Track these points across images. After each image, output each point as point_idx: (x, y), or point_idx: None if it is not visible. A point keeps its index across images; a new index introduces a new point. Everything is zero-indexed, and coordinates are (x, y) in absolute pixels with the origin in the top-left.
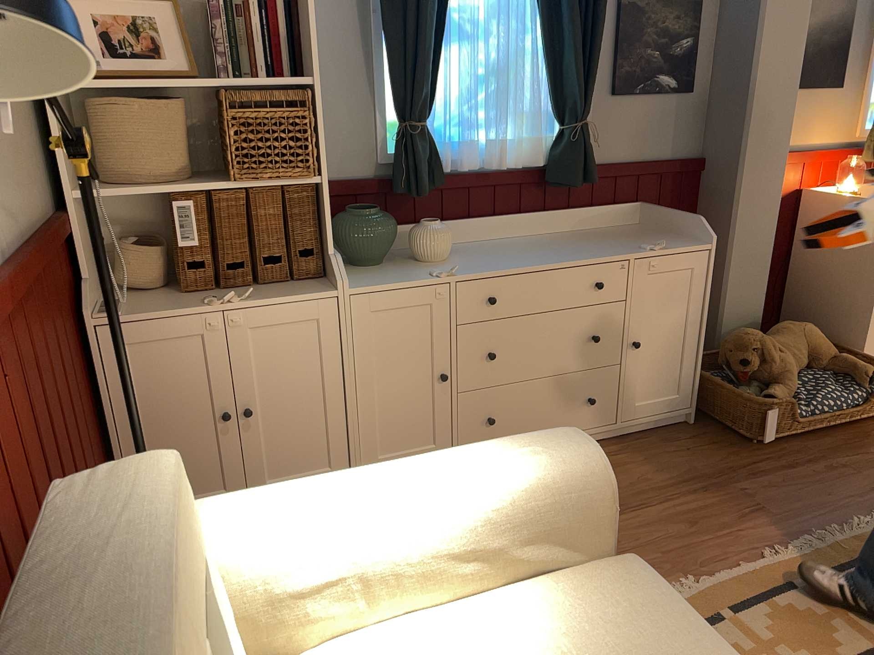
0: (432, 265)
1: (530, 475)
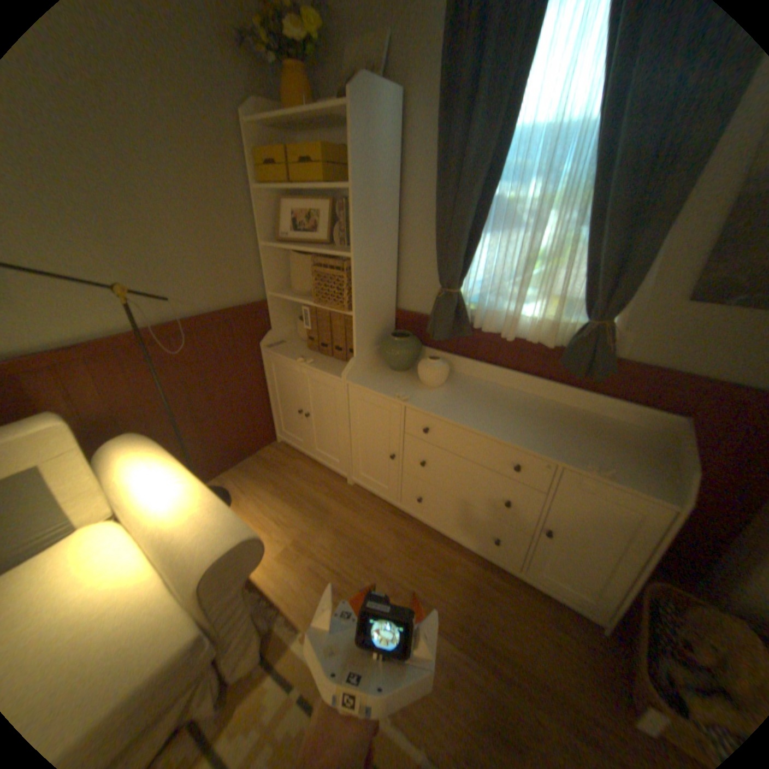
0: (418, 387)
1: (179, 539)
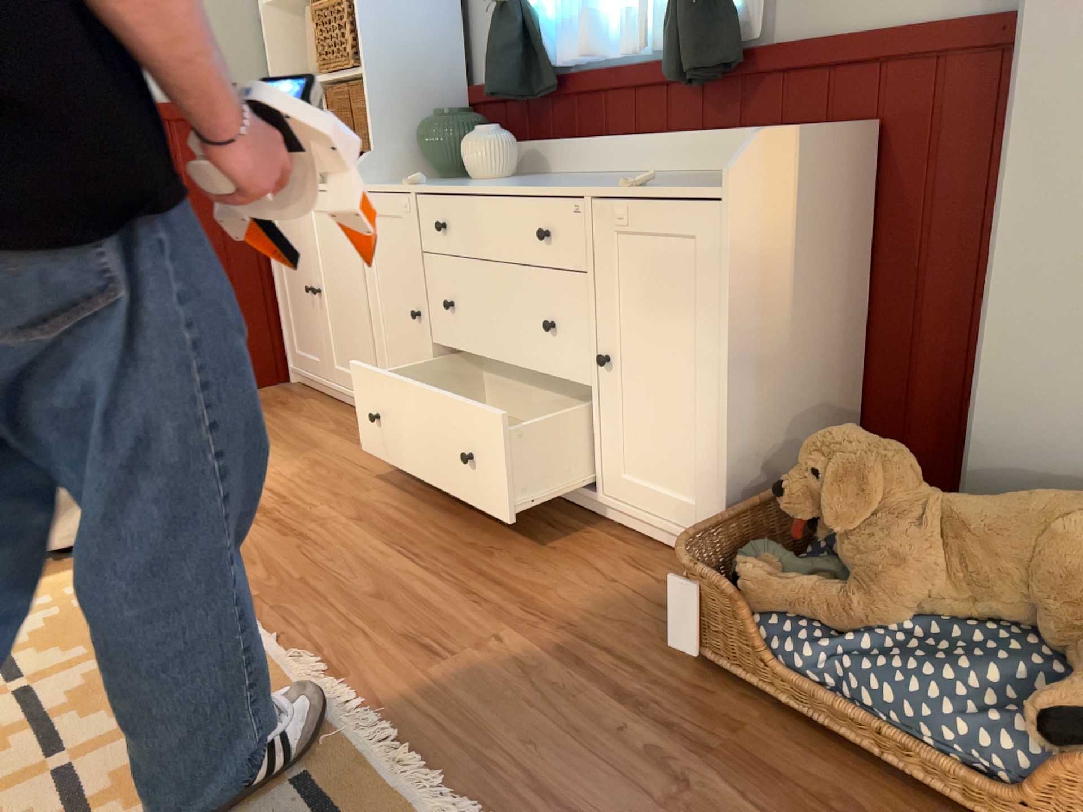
0: (455, 182)
1: None
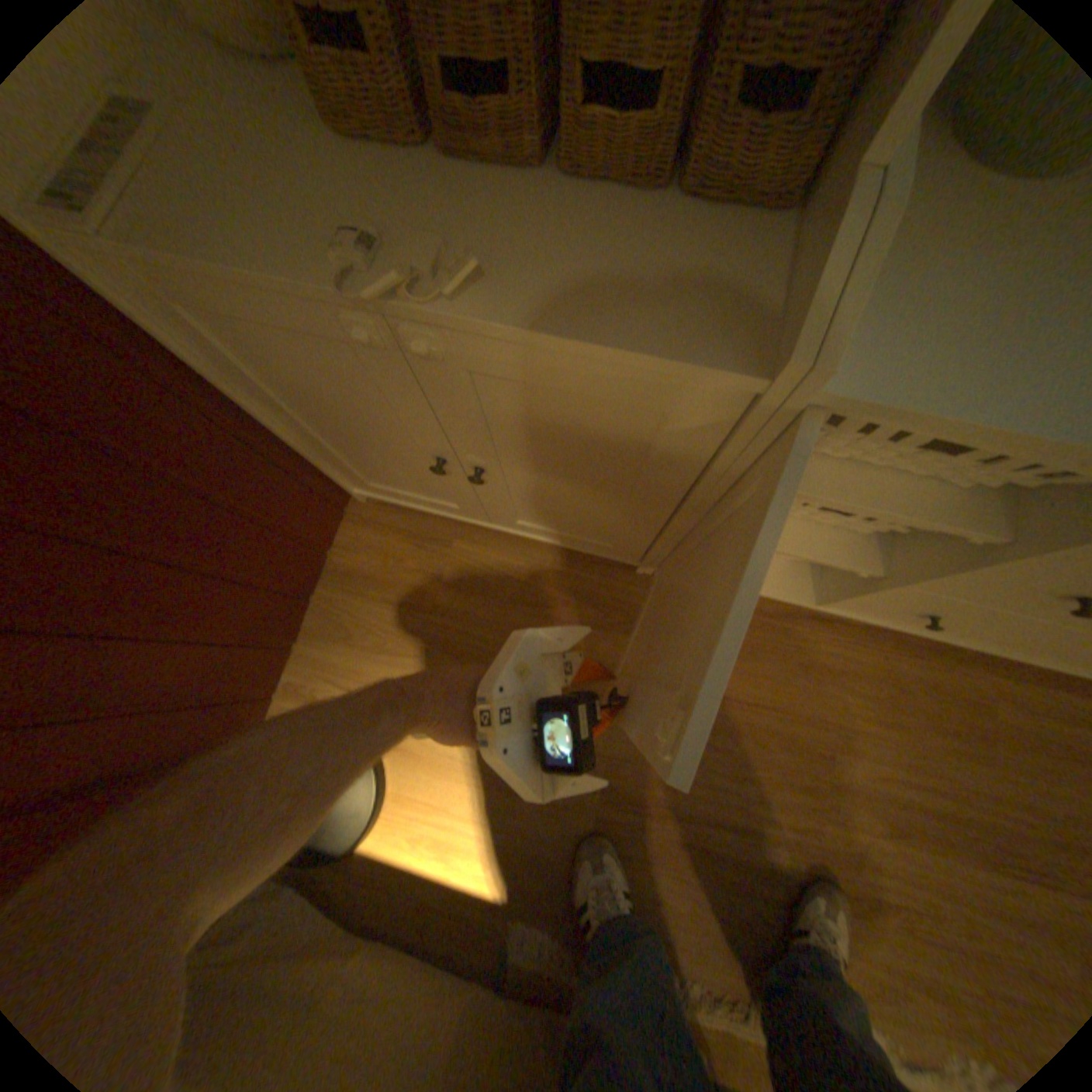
0: None
1: None
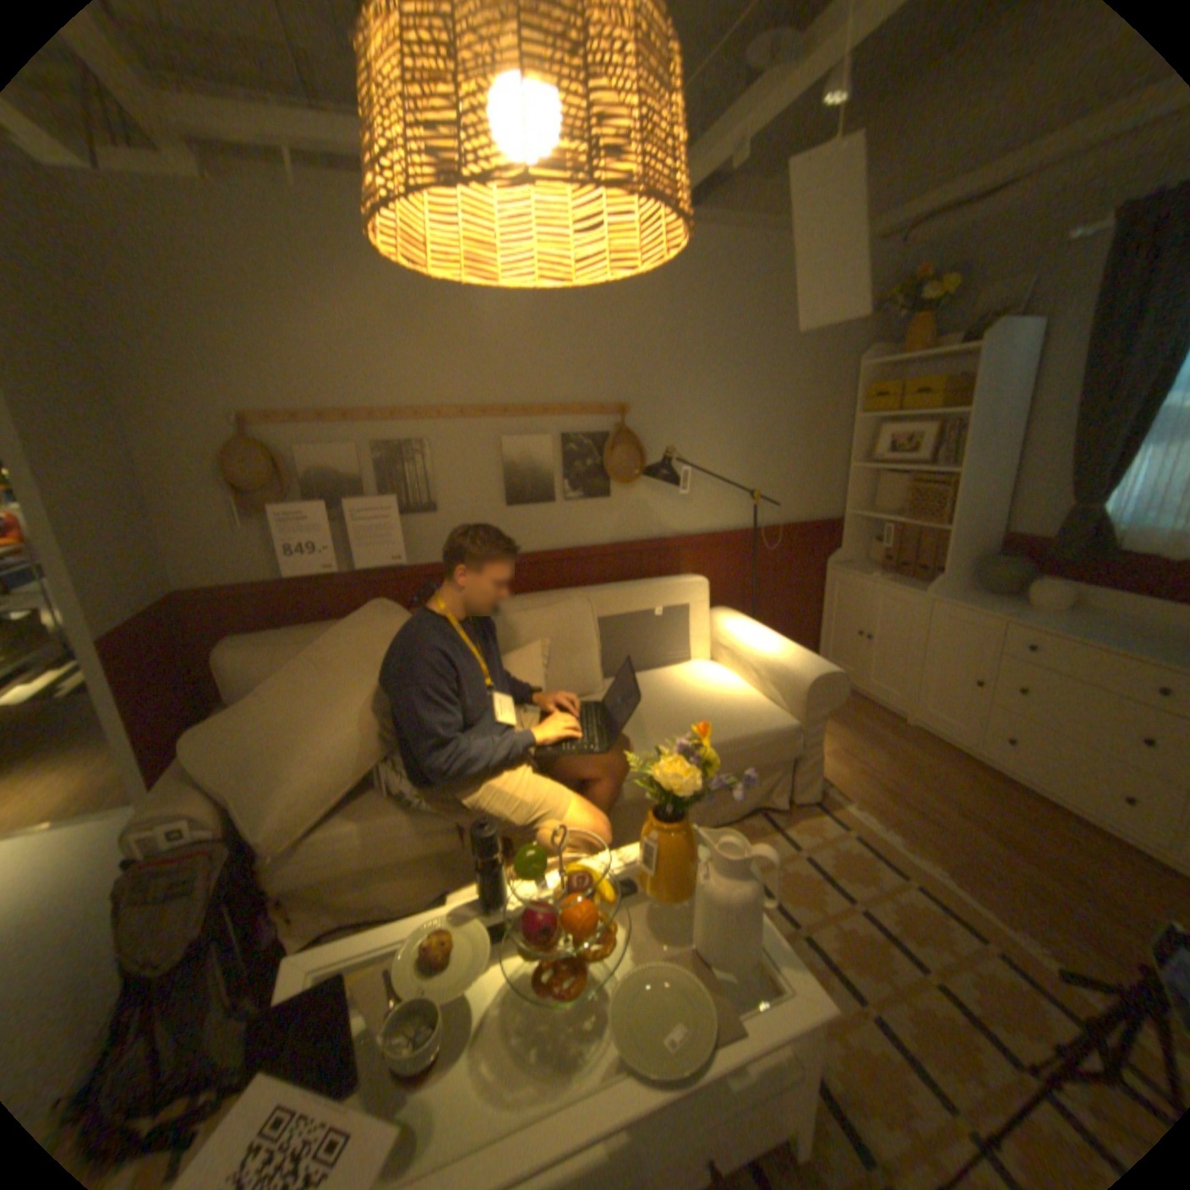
0: (1026, 610)
1: (790, 663)
